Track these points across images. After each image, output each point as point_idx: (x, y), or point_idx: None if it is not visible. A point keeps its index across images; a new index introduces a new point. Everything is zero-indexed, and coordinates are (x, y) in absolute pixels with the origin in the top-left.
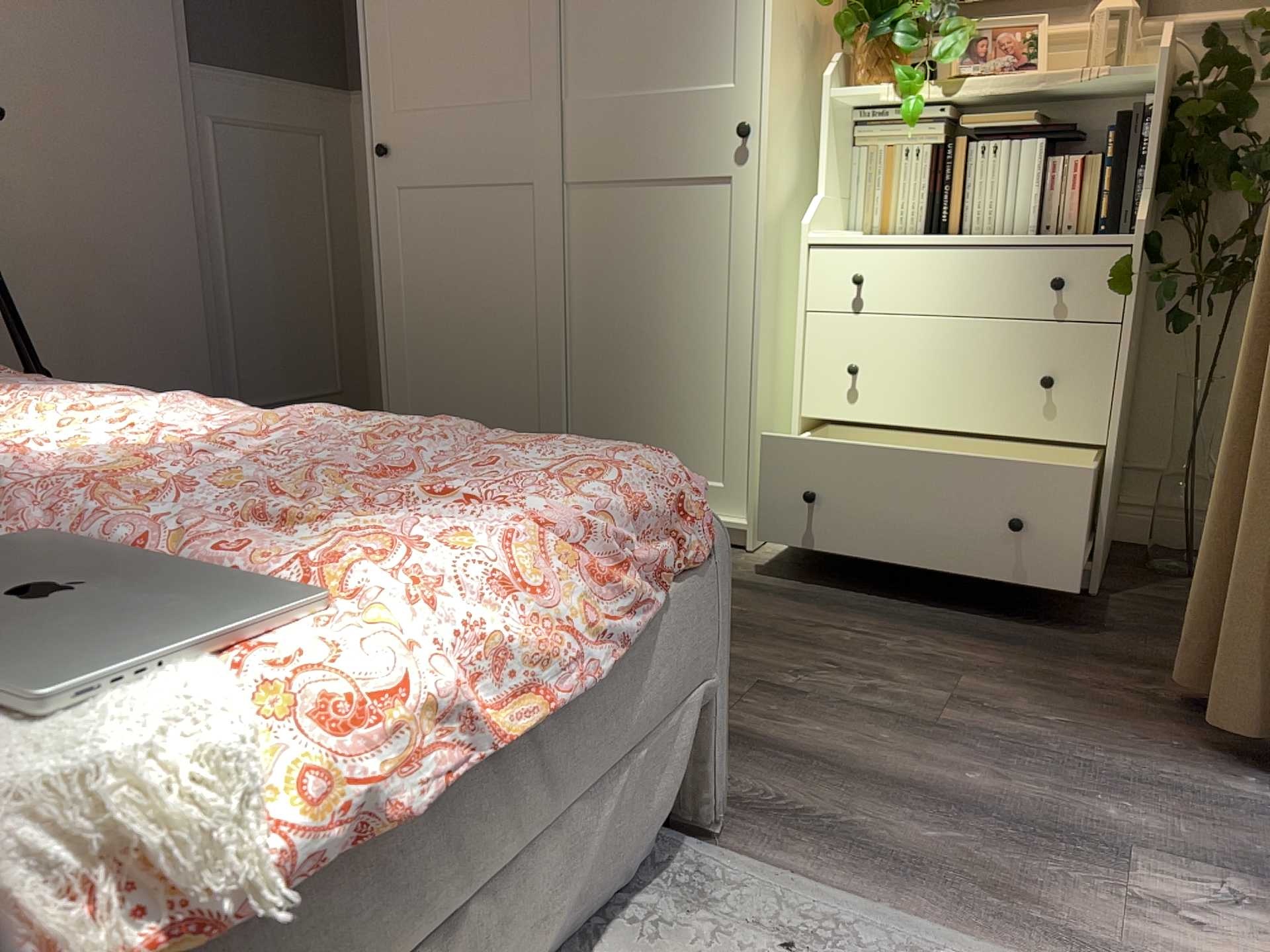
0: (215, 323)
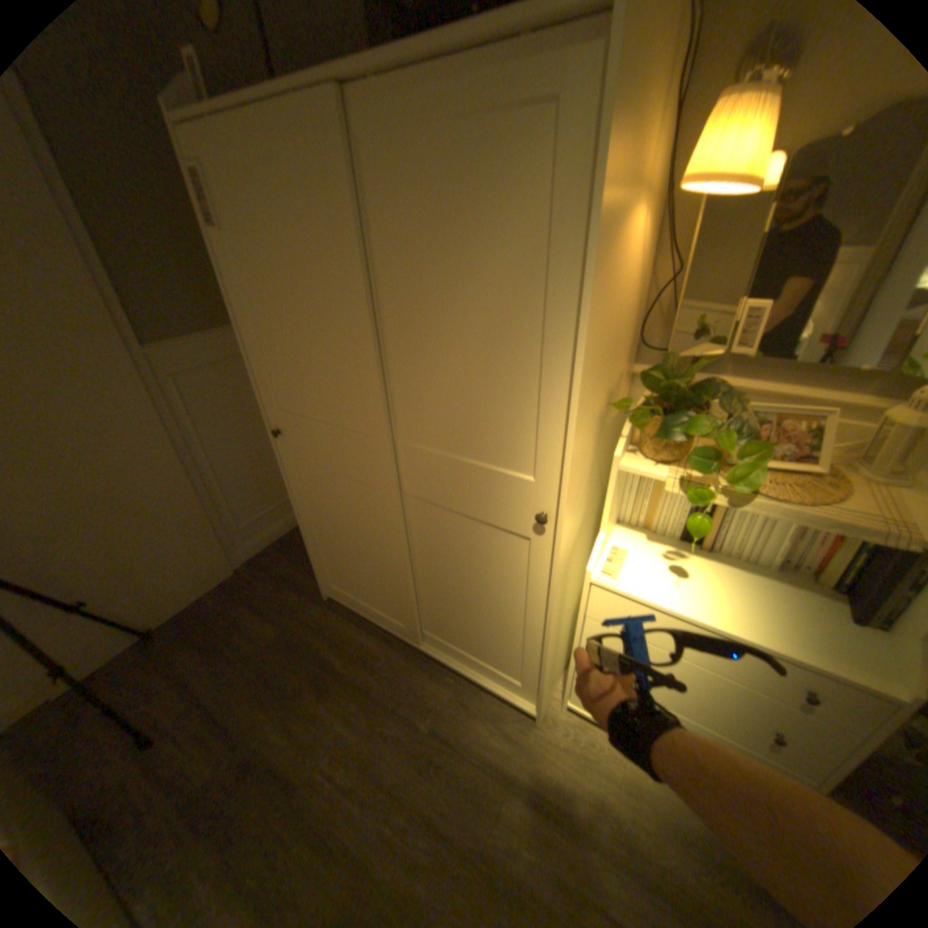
0: (202, 500)
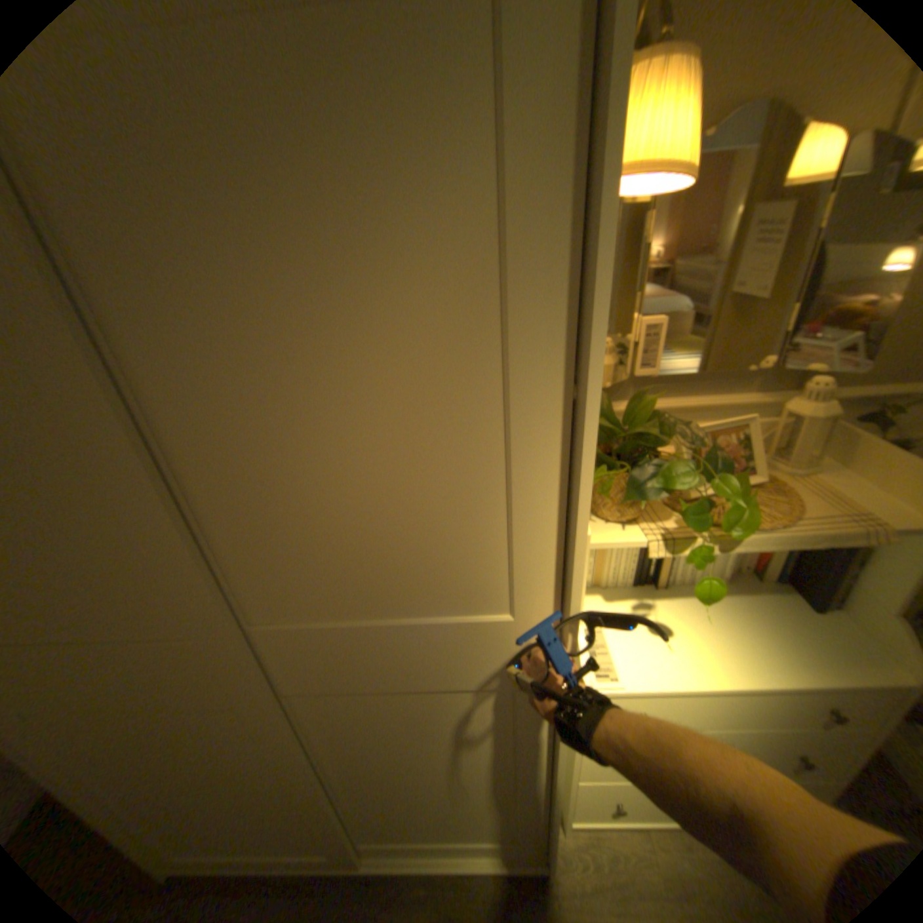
0: None
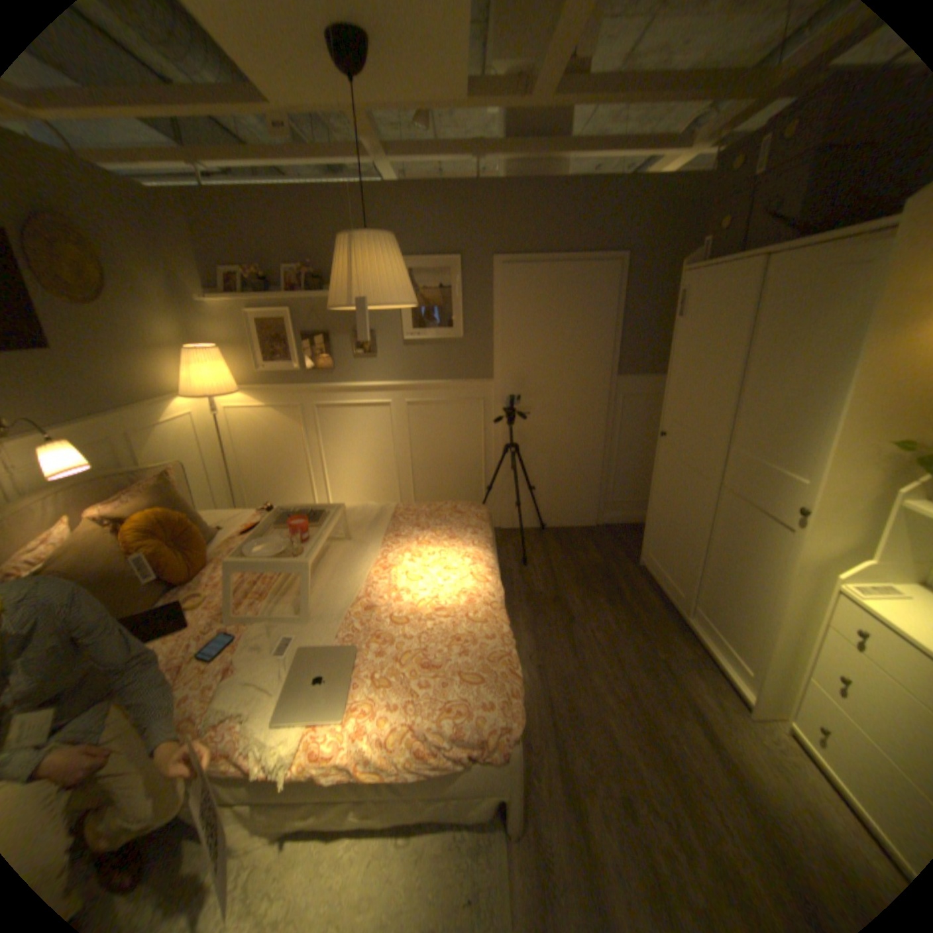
0: (603, 471)
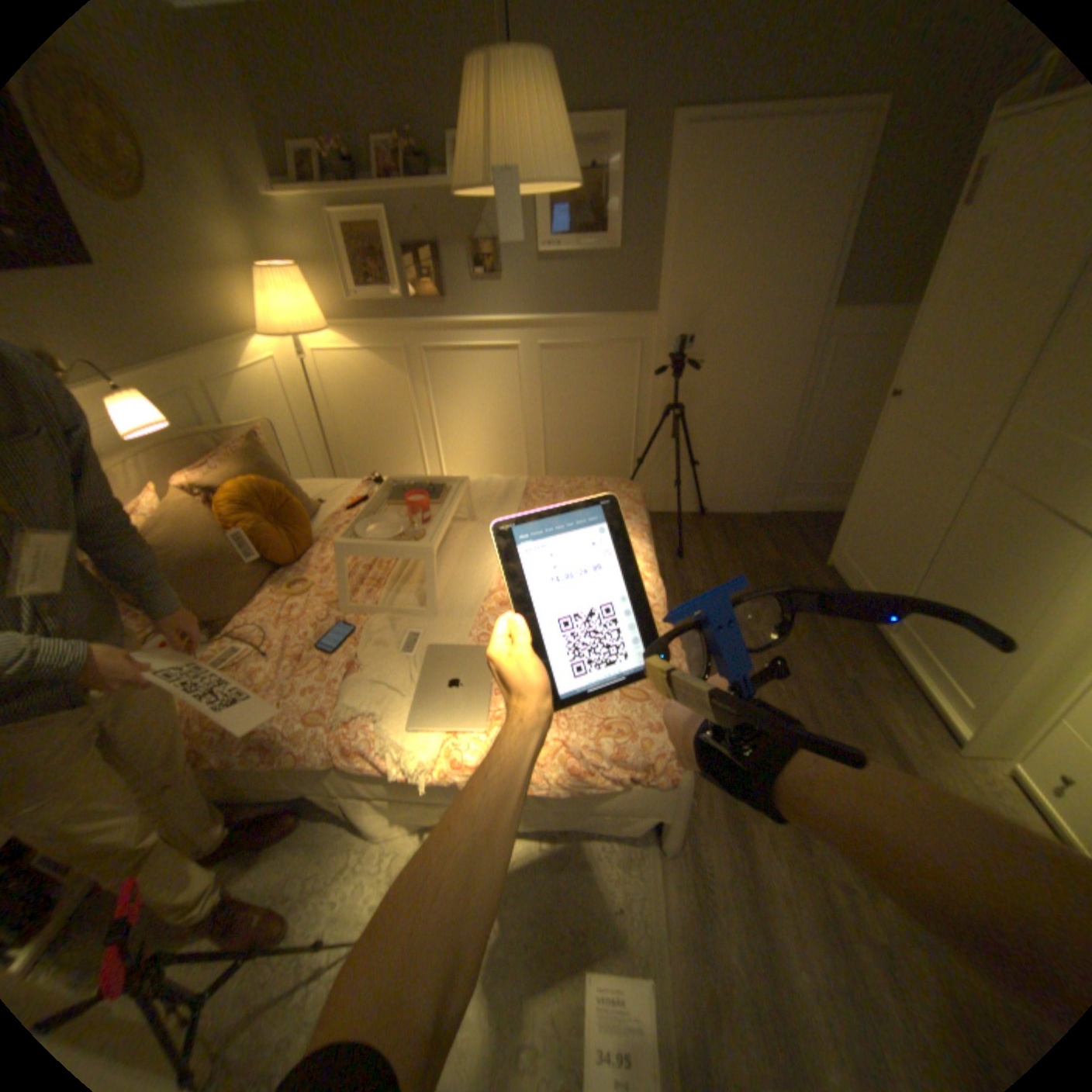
0: (792, 443)
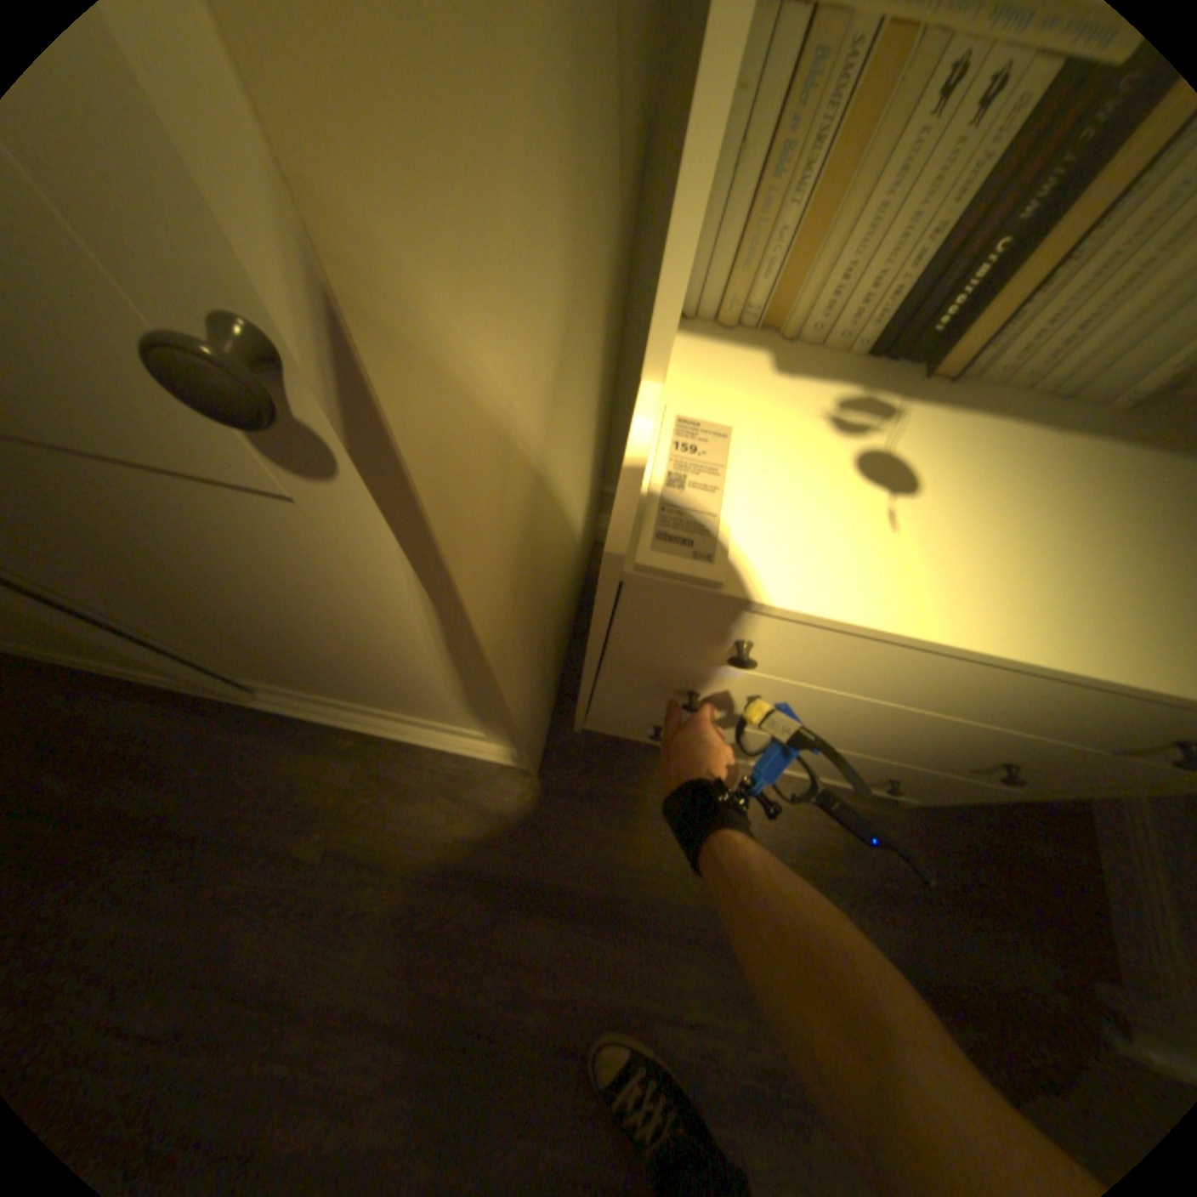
0: None
